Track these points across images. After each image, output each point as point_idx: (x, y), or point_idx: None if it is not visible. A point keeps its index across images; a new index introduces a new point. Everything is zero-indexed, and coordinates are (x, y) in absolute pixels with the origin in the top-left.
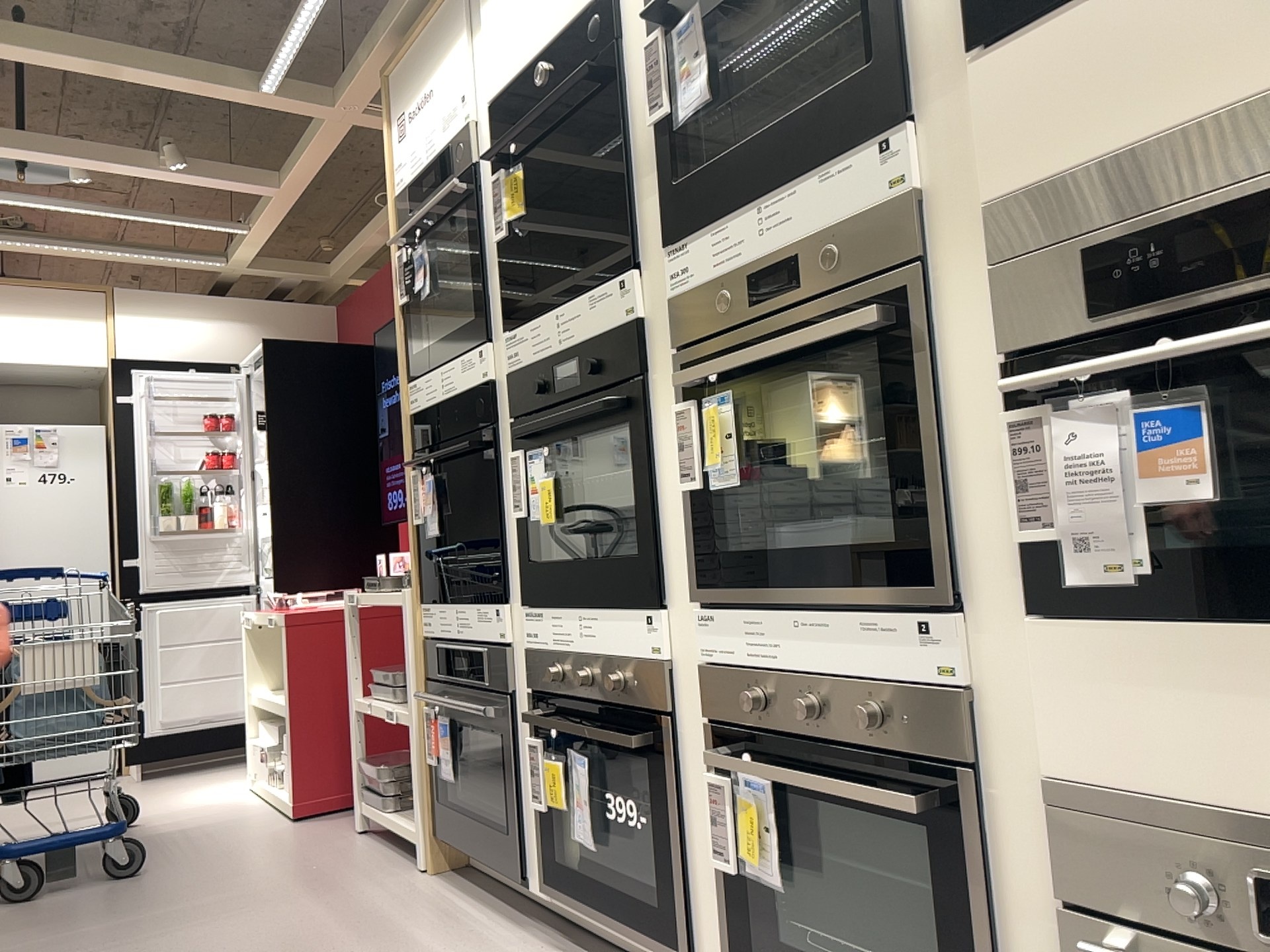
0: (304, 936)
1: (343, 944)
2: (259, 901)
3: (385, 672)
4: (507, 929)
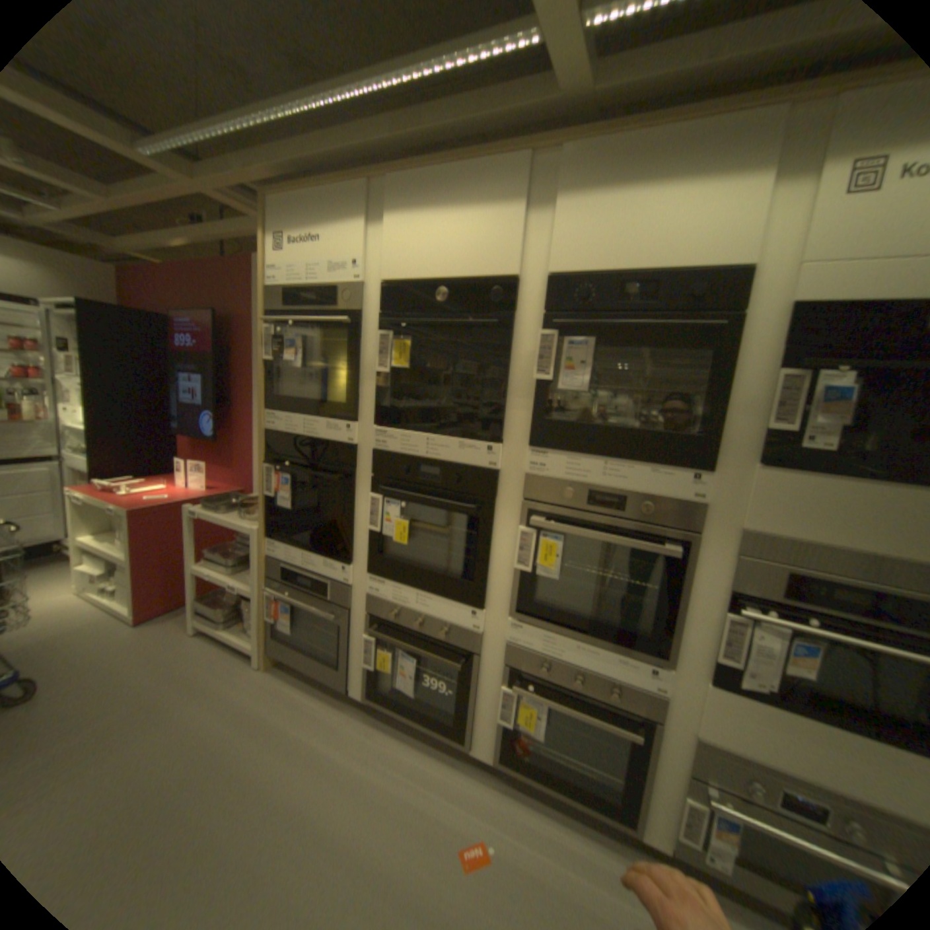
0: (211, 745)
1: (242, 747)
2: (156, 716)
3: (212, 554)
4: (334, 716)
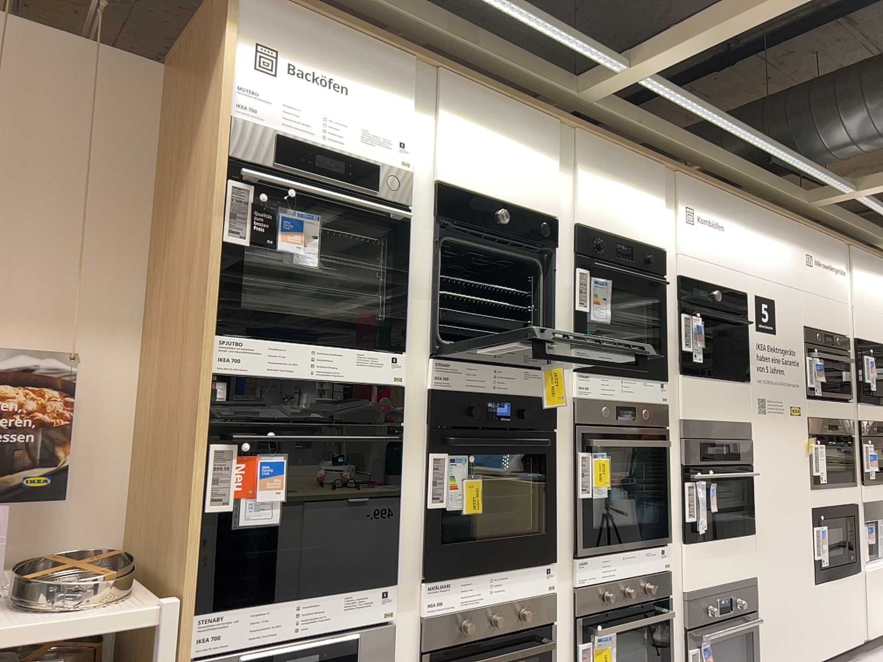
0: None
1: None
2: None
3: None
4: None
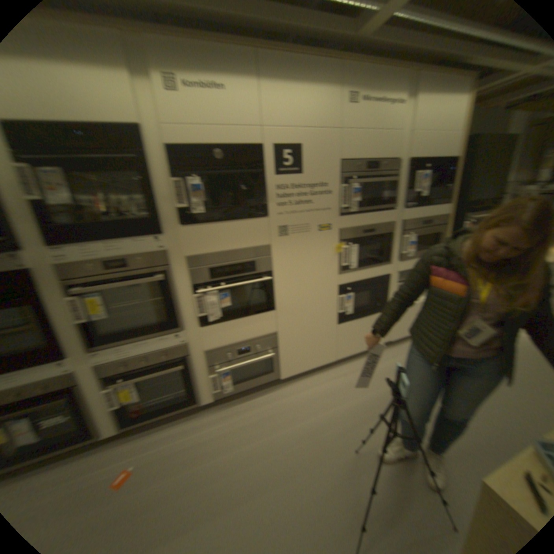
0: None
1: None
2: None
3: None
4: None
